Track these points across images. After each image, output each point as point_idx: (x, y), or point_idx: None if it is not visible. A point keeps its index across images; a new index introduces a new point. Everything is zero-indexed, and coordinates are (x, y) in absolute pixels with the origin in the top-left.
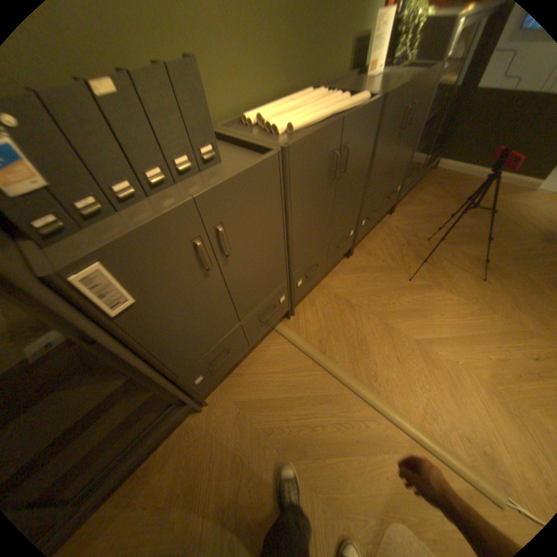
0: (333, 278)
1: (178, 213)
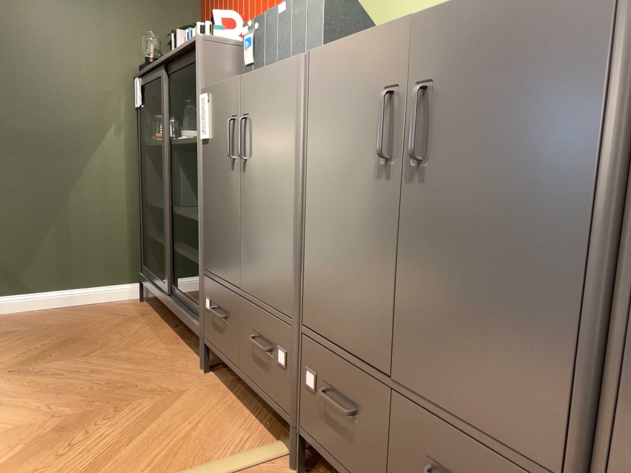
0: None
1: (232, 85)
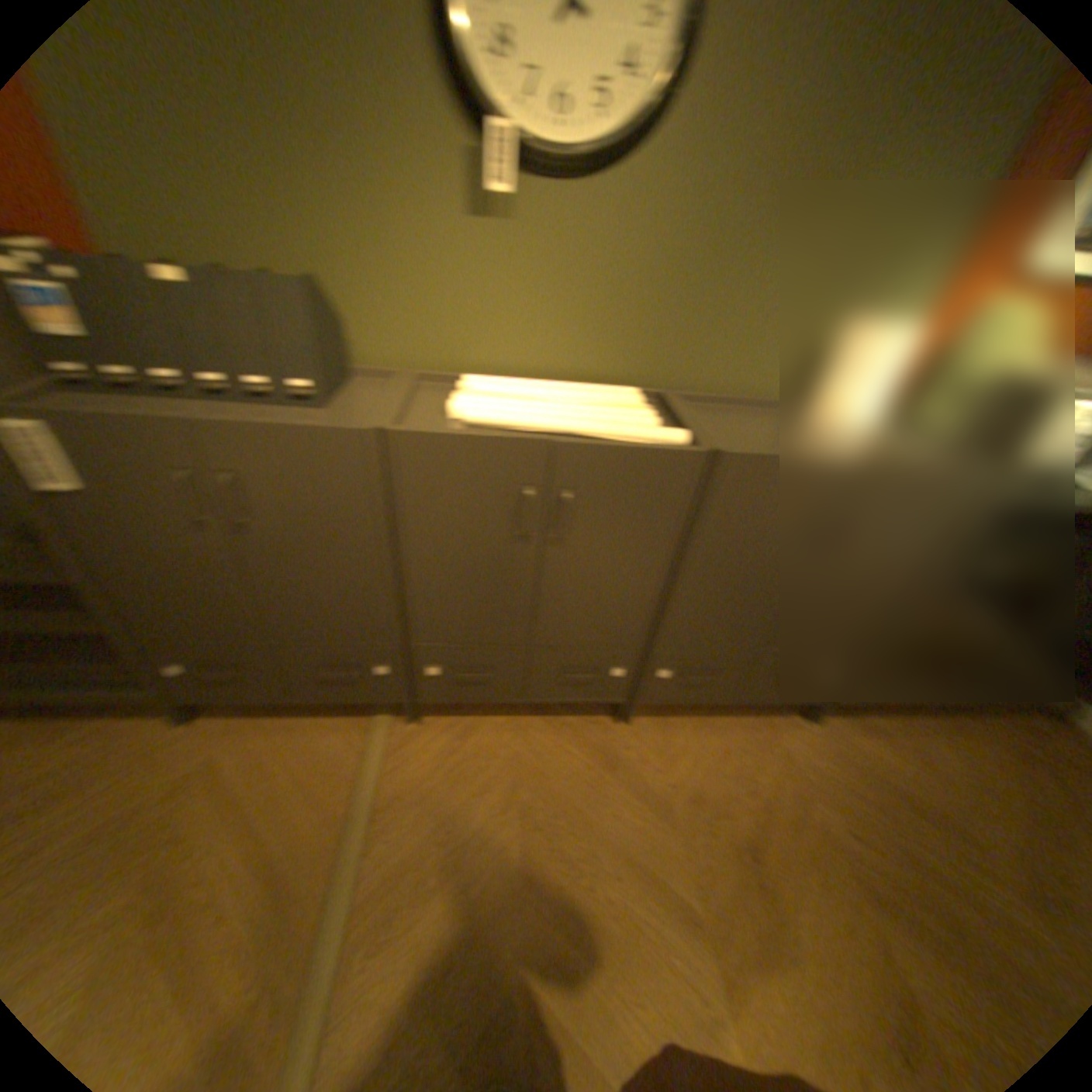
0: (551, 731)
1: (166, 425)
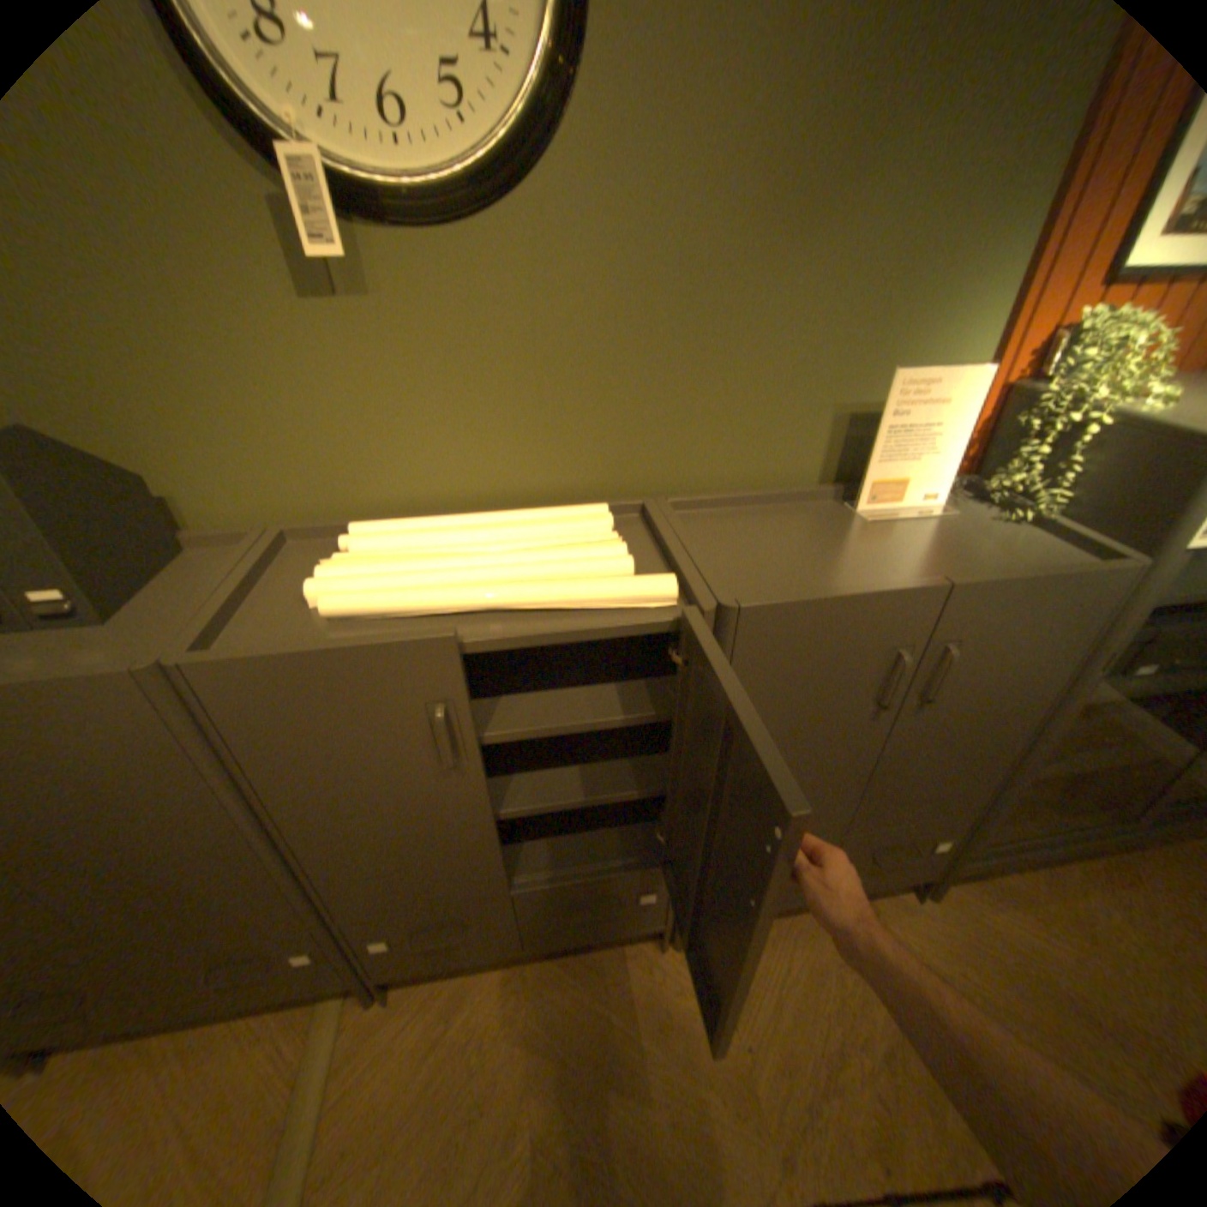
0: (570, 980)
1: None
